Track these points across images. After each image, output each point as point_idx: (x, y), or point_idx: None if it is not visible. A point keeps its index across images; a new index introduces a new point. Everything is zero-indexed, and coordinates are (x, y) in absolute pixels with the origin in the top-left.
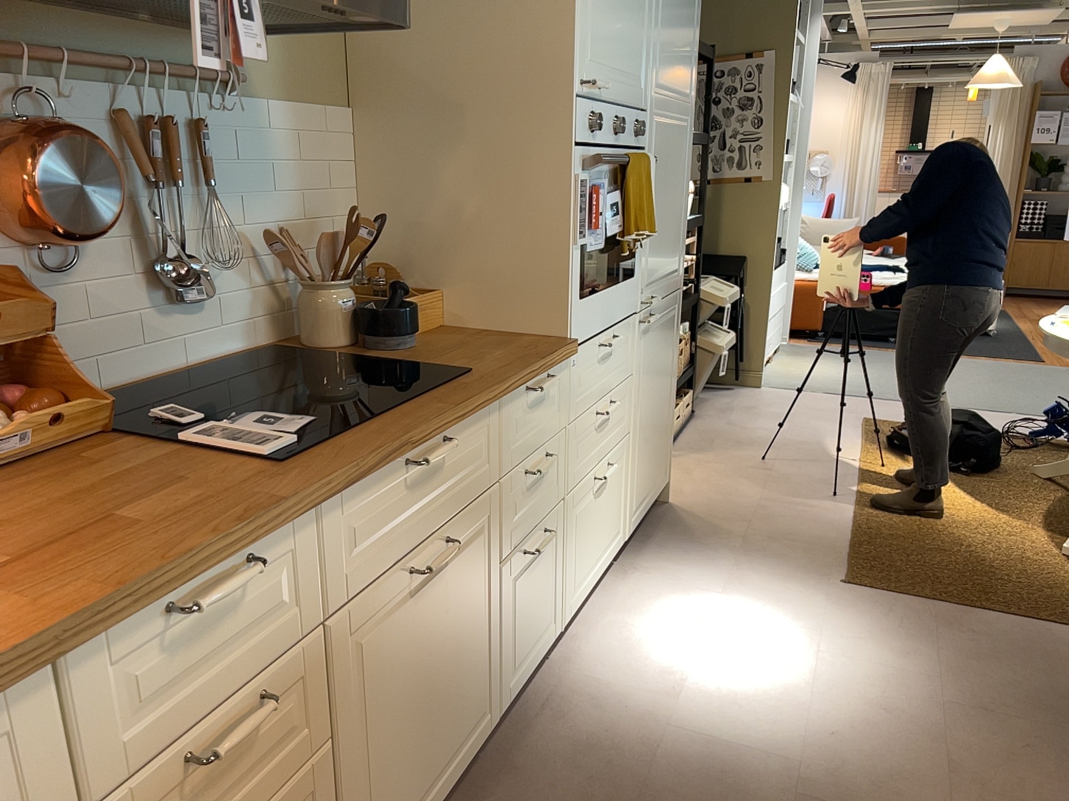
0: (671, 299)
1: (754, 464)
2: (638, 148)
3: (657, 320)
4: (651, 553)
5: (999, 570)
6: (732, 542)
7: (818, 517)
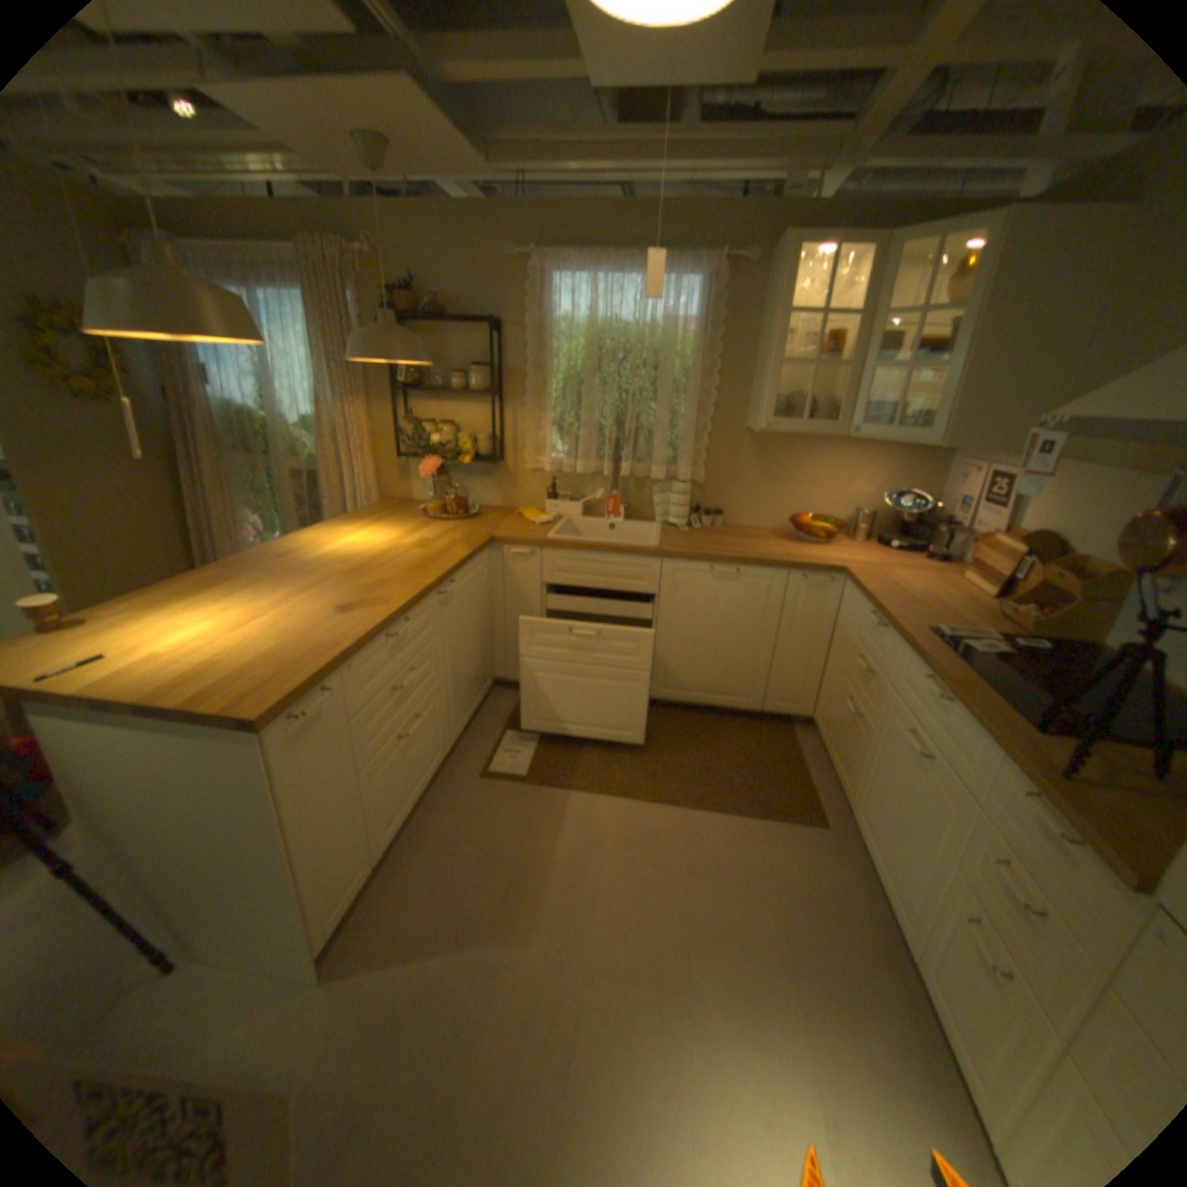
0: None
1: None
2: None
3: None
4: None
5: None
6: None
7: None
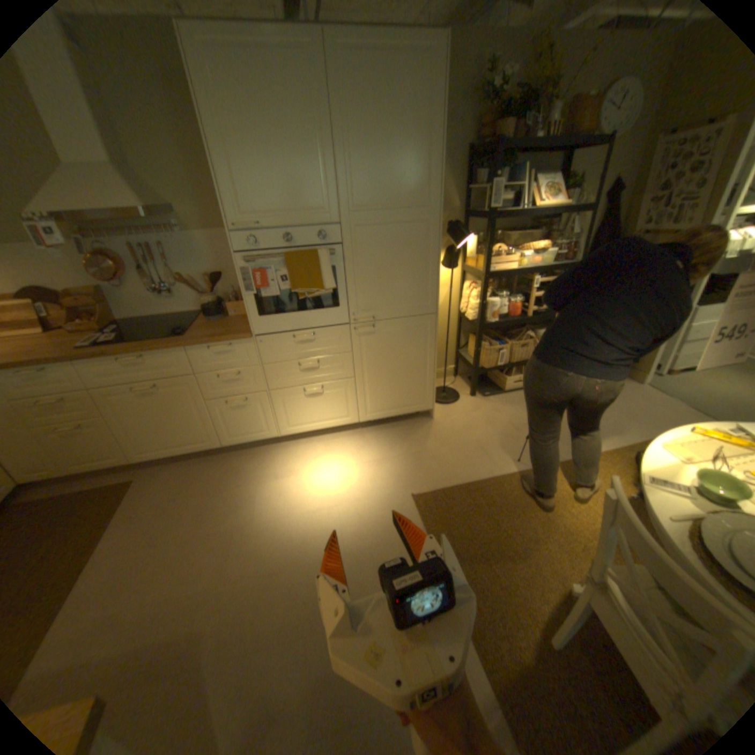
0: (411, 319)
1: (517, 424)
2: (326, 244)
3: (386, 330)
4: (378, 433)
5: (502, 559)
6: (415, 450)
7: (480, 465)
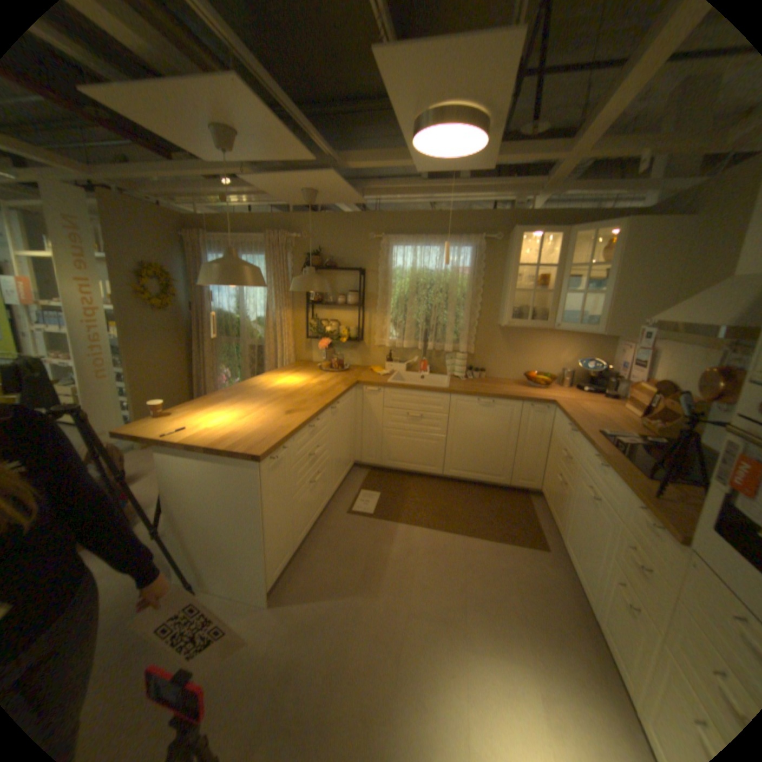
0: None
1: None
2: None
3: None
4: None
5: None
6: None
7: None
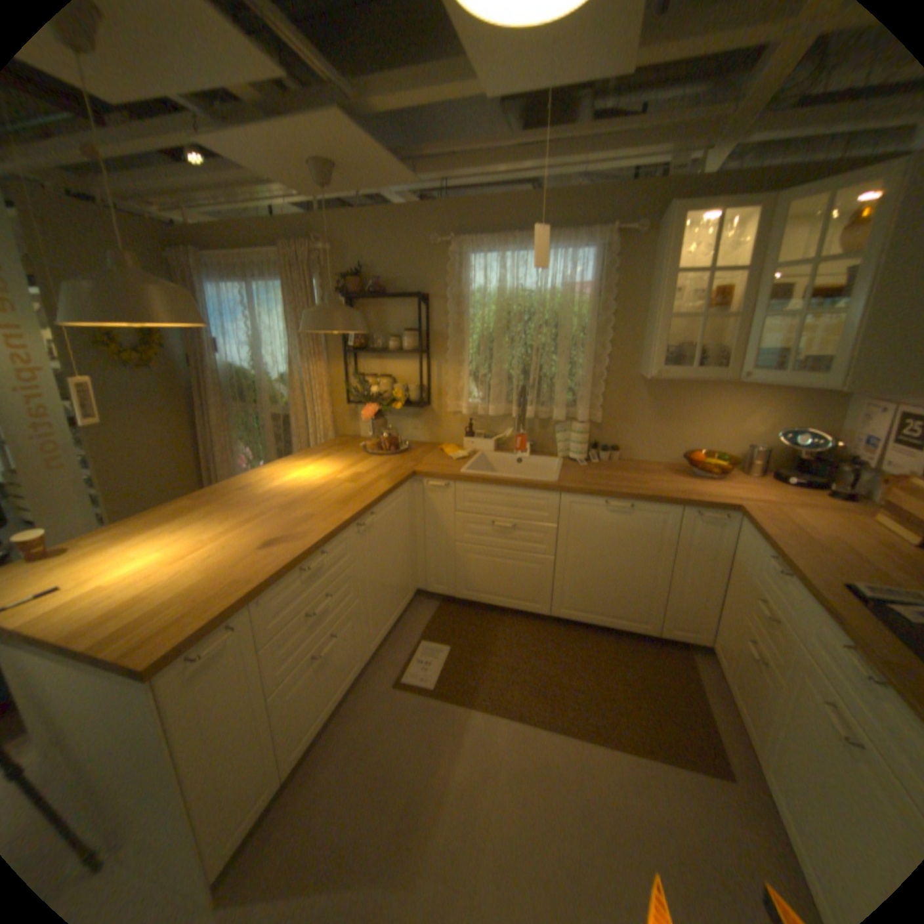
0: None
1: None
2: None
3: None
4: None
5: None
6: None
7: None
